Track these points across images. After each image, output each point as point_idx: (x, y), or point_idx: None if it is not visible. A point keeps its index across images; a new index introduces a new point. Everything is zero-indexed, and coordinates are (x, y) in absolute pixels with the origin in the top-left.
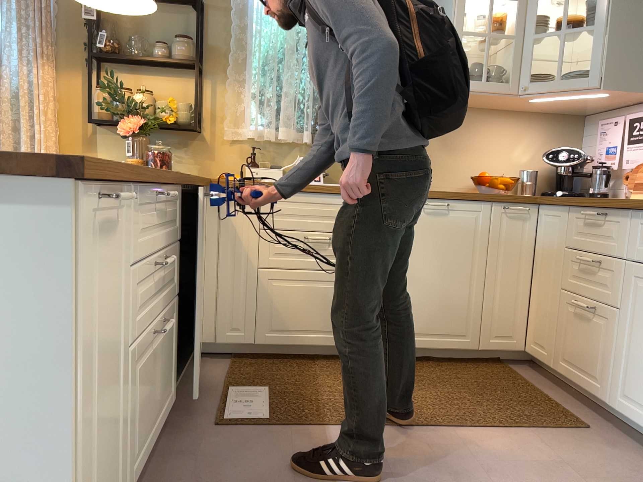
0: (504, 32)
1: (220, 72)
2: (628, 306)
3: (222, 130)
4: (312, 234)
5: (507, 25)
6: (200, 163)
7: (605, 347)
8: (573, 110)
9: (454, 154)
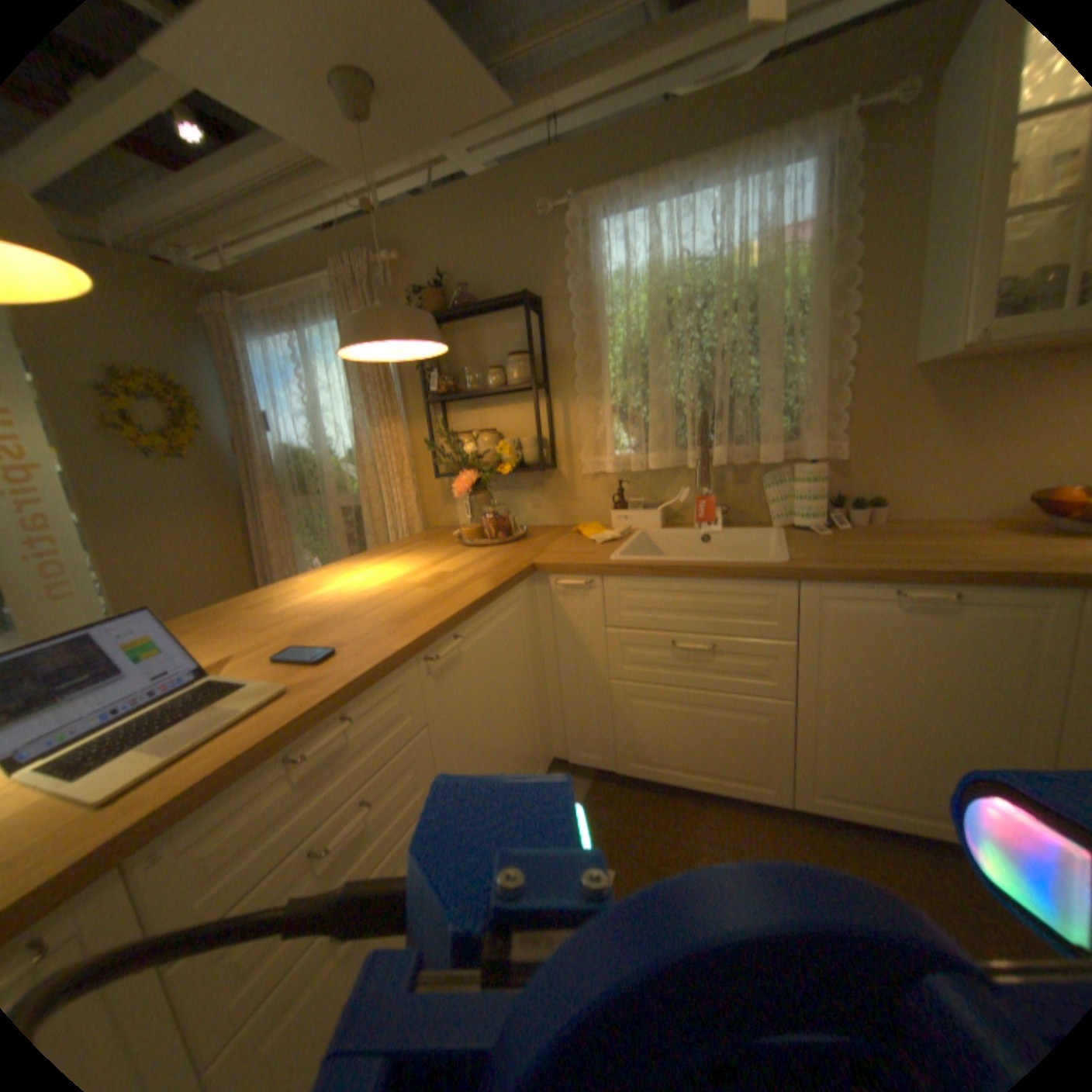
0: None
1: (570, 385)
2: None
3: (581, 462)
4: (685, 638)
5: None
6: (560, 506)
7: None
8: None
9: (991, 450)
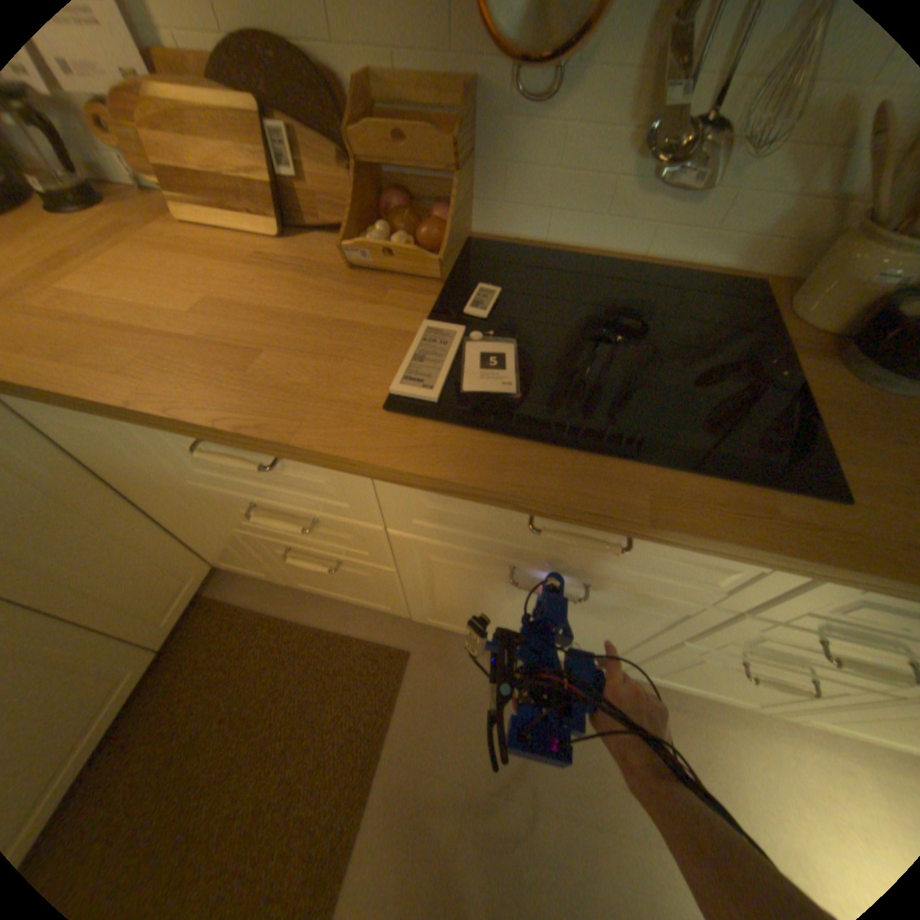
0: None
1: None
2: (411, 569)
3: None
4: None
5: None
6: None
7: (380, 588)
8: None
9: None
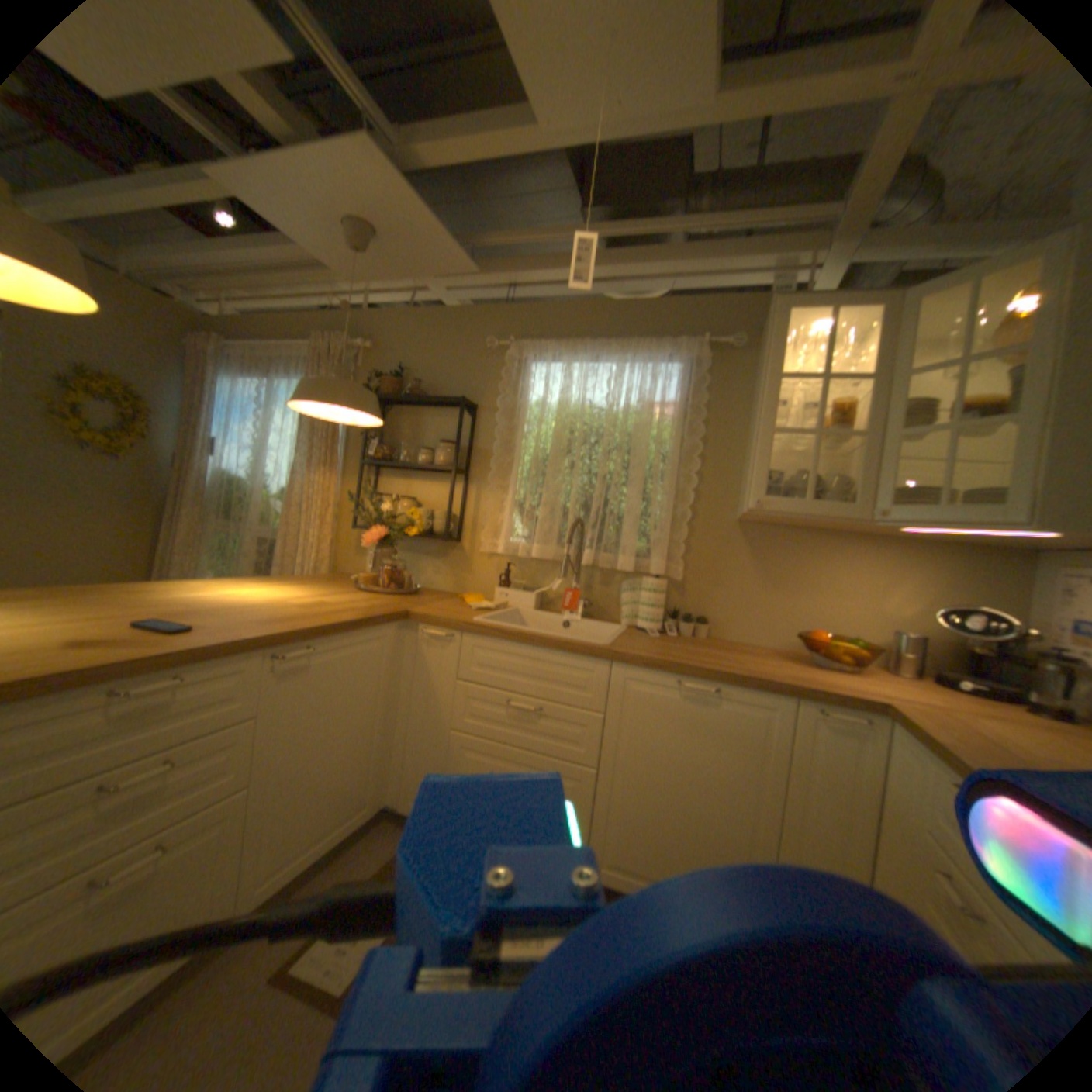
0: (853, 425)
1: (485, 478)
2: None
3: (481, 542)
4: (519, 699)
5: (868, 413)
6: (456, 577)
7: None
8: (1009, 543)
9: (781, 595)
